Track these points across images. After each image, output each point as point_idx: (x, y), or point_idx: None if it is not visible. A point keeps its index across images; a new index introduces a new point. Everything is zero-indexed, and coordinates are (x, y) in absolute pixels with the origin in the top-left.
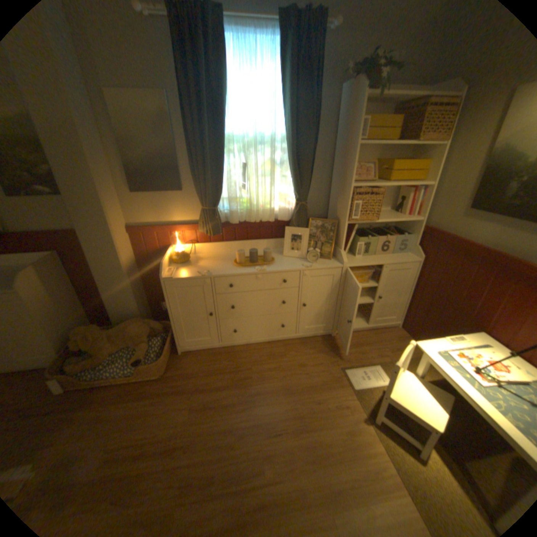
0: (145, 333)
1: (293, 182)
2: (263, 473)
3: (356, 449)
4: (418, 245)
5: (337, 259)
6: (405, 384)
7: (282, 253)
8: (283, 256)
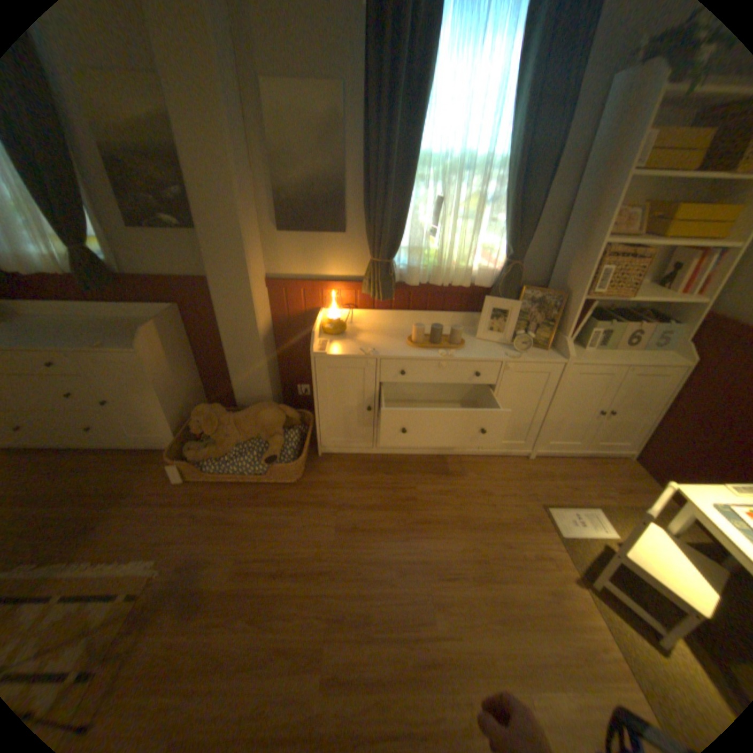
0: (281, 423)
1: (506, 231)
2: (435, 624)
3: (563, 617)
4: (690, 341)
5: (558, 350)
6: (649, 542)
7: (474, 333)
8: (476, 339)
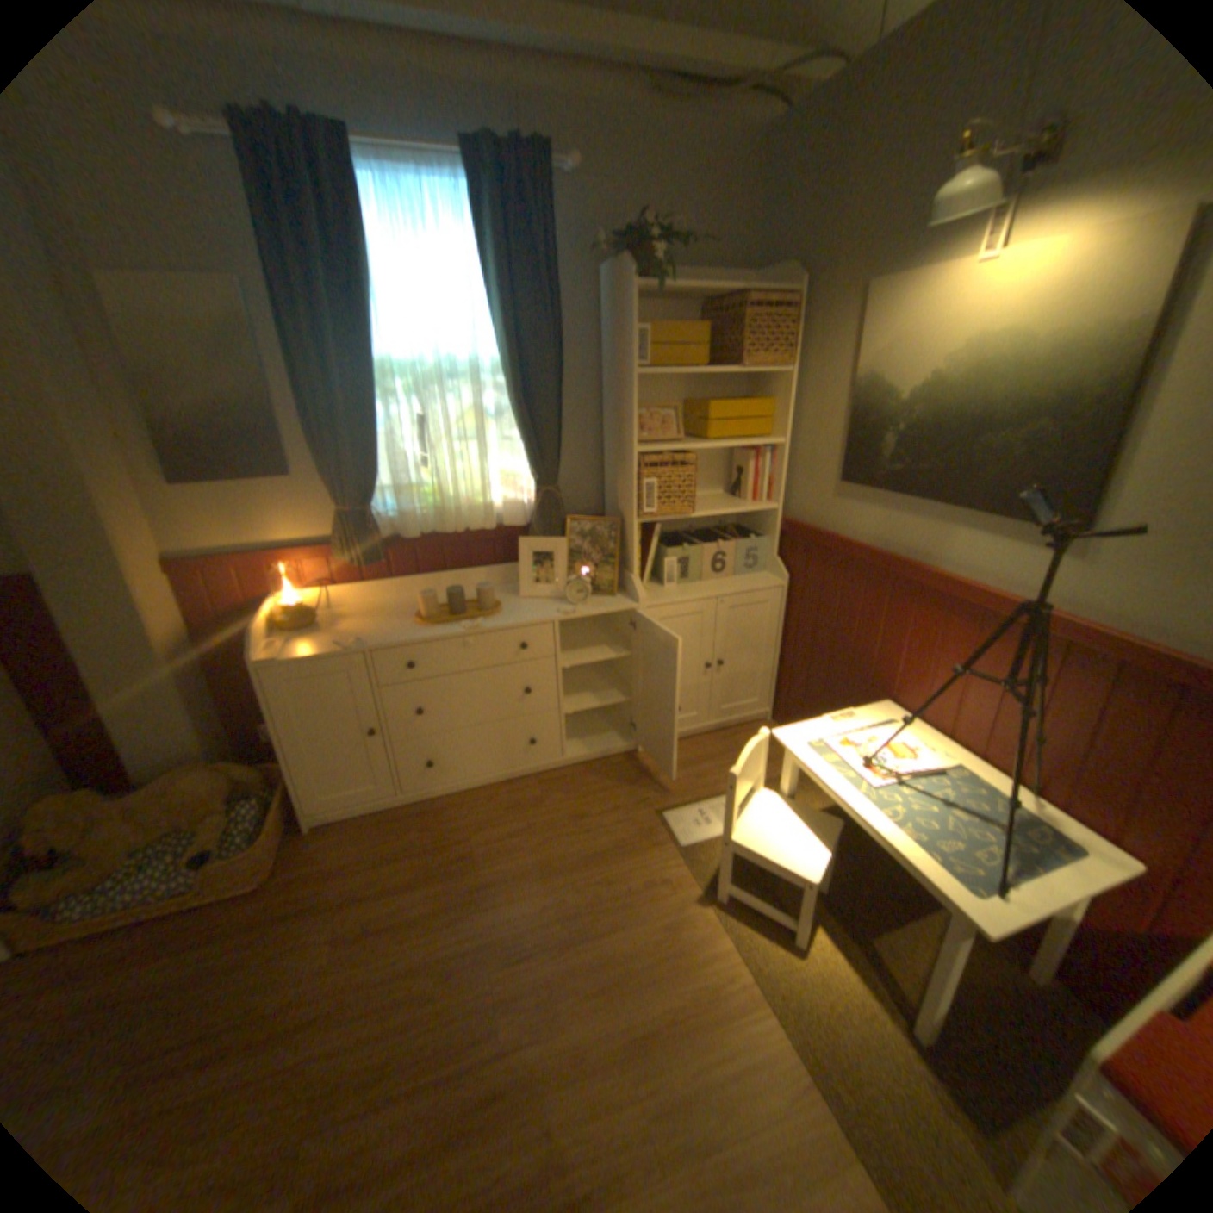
0: (220, 794)
1: (527, 450)
2: (496, 1035)
3: (679, 955)
4: (776, 555)
5: (628, 594)
6: (759, 813)
7: (520, 591)
8: (521, 598)
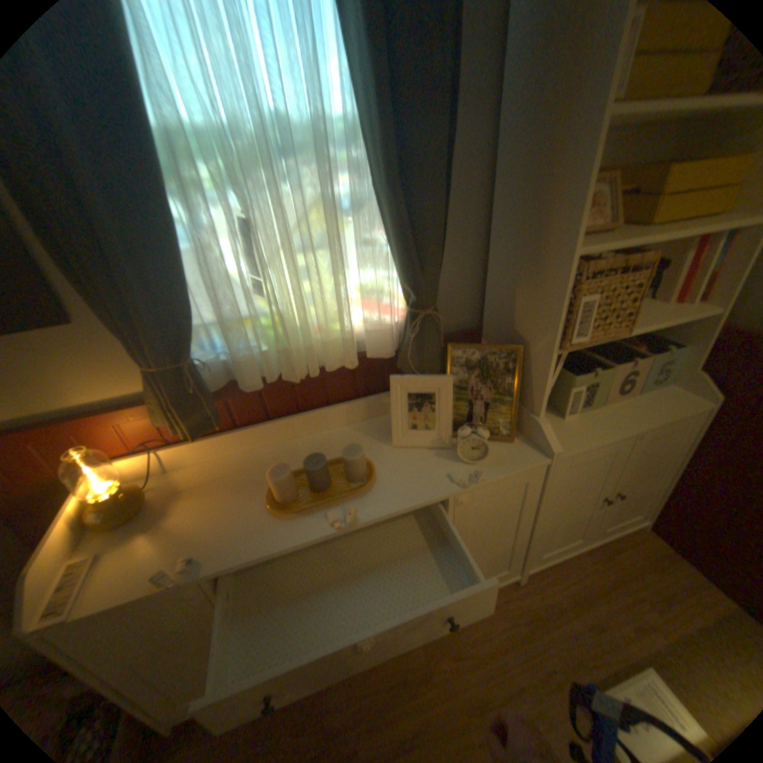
0: None
1: (396, 255)
2: None
3: None
4: (701, 369)
5: (529, 436)
6: None
7: (390, 431)
8: (395, 447)
